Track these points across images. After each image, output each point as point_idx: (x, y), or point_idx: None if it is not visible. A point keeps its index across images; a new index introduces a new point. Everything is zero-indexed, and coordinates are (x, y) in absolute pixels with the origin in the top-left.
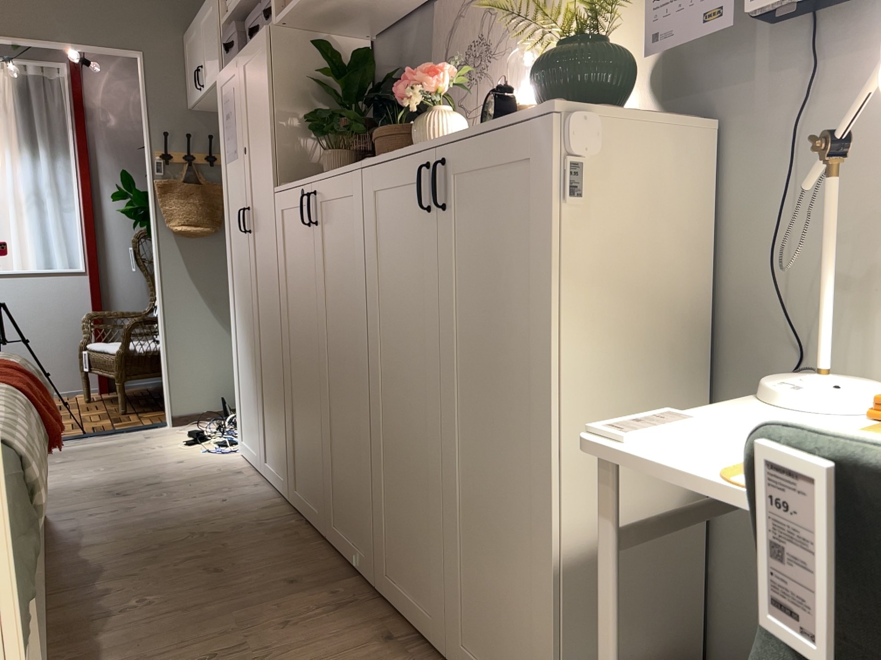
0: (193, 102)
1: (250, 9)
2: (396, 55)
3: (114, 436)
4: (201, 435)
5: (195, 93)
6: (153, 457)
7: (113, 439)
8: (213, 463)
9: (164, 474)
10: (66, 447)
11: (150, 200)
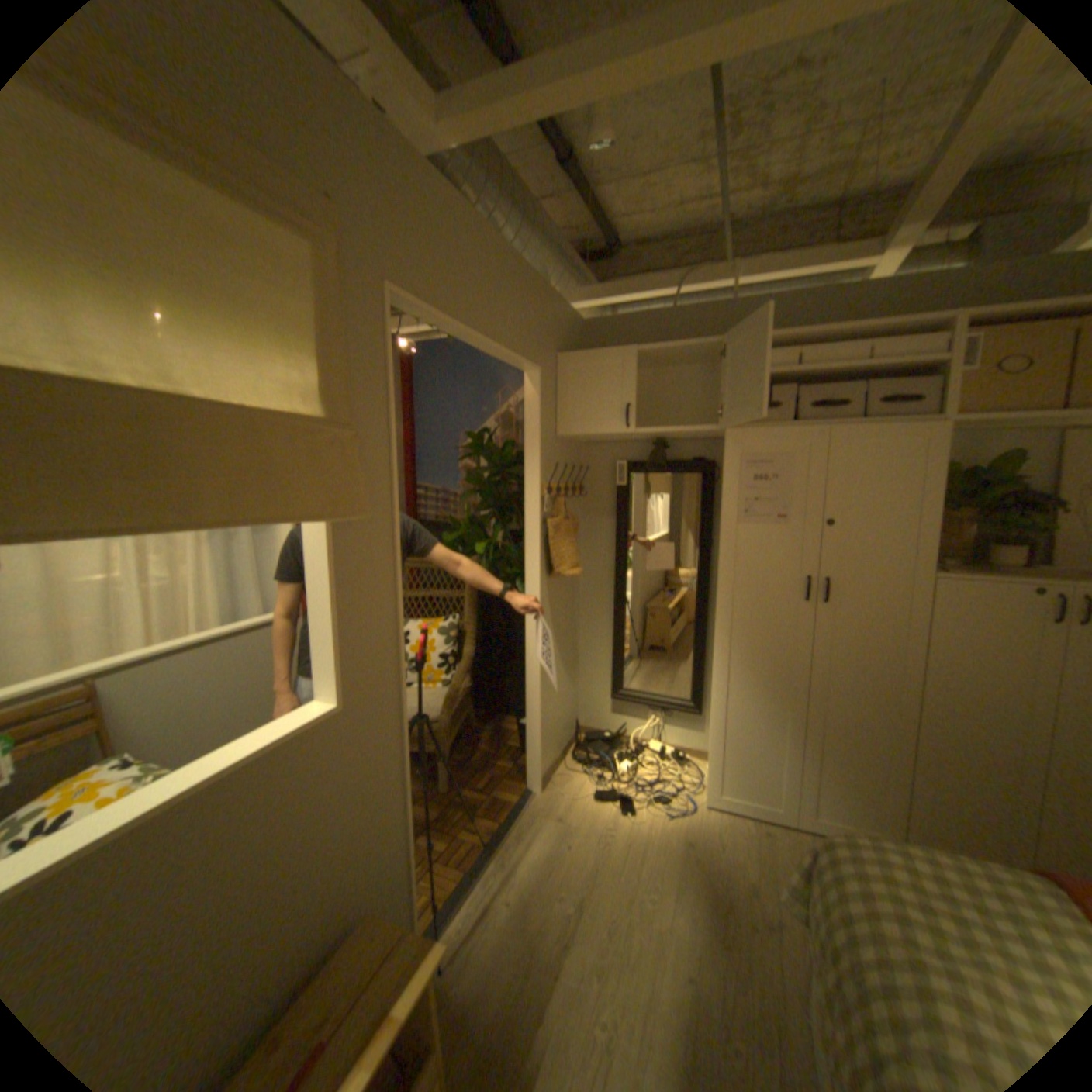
0: (588, 435)
1: (793, 376)
2: (963, 455)
3: (518, 836)
4: (601, 796)
5: (603, 428)
6: (650, 852)
7: (531, 842)
8: (718, 834)
9: (722, 872)
10: (513, 882)
11: (532, 543)
